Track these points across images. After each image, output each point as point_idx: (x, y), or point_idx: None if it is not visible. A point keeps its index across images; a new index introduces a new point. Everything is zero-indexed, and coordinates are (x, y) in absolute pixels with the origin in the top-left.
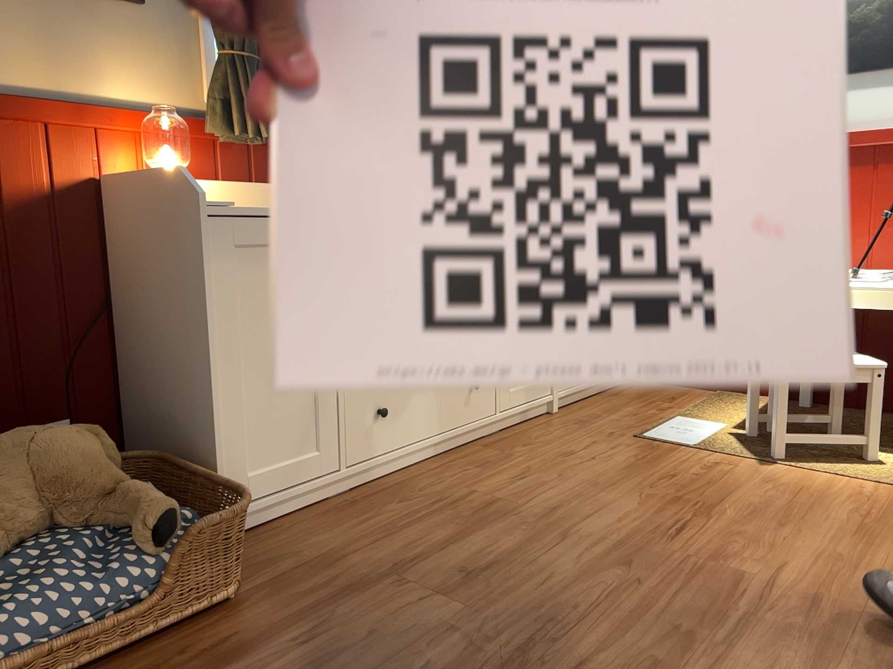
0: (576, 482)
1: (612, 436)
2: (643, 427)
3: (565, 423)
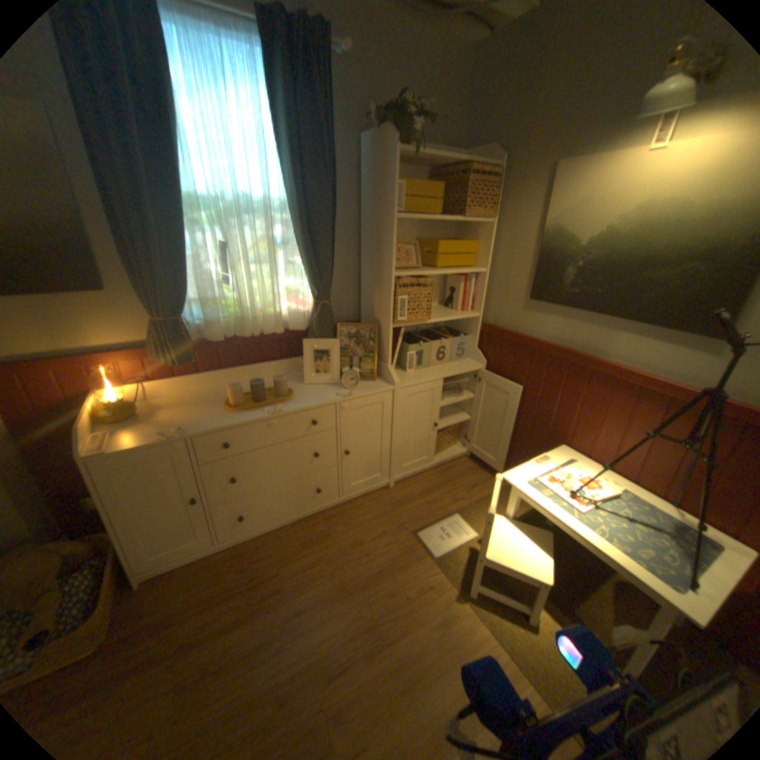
0: (335, 583)
1: (399, 528)
2: (425, 523)
3: (387, 502)
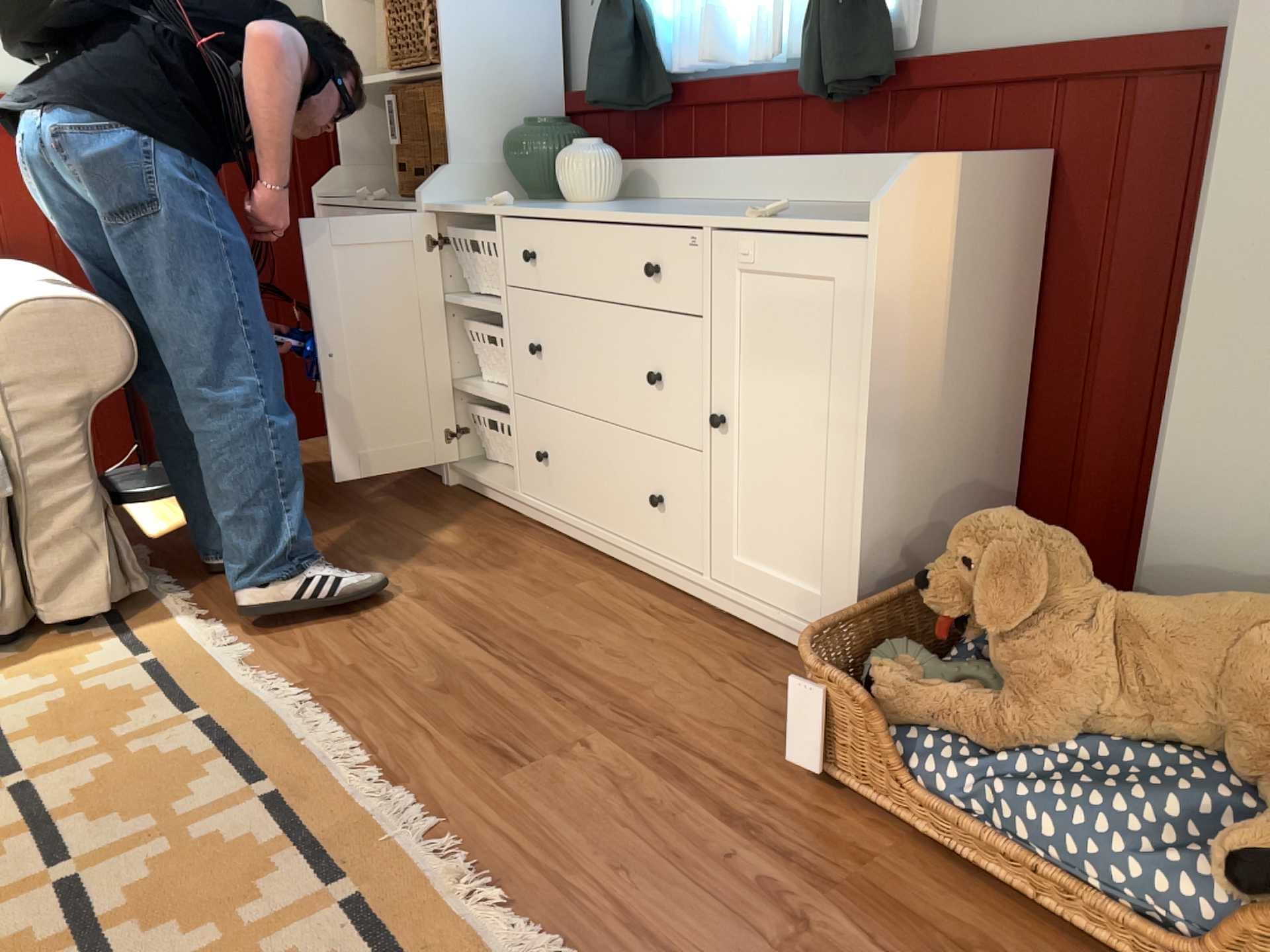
0: None
1: None
2: None
3: None
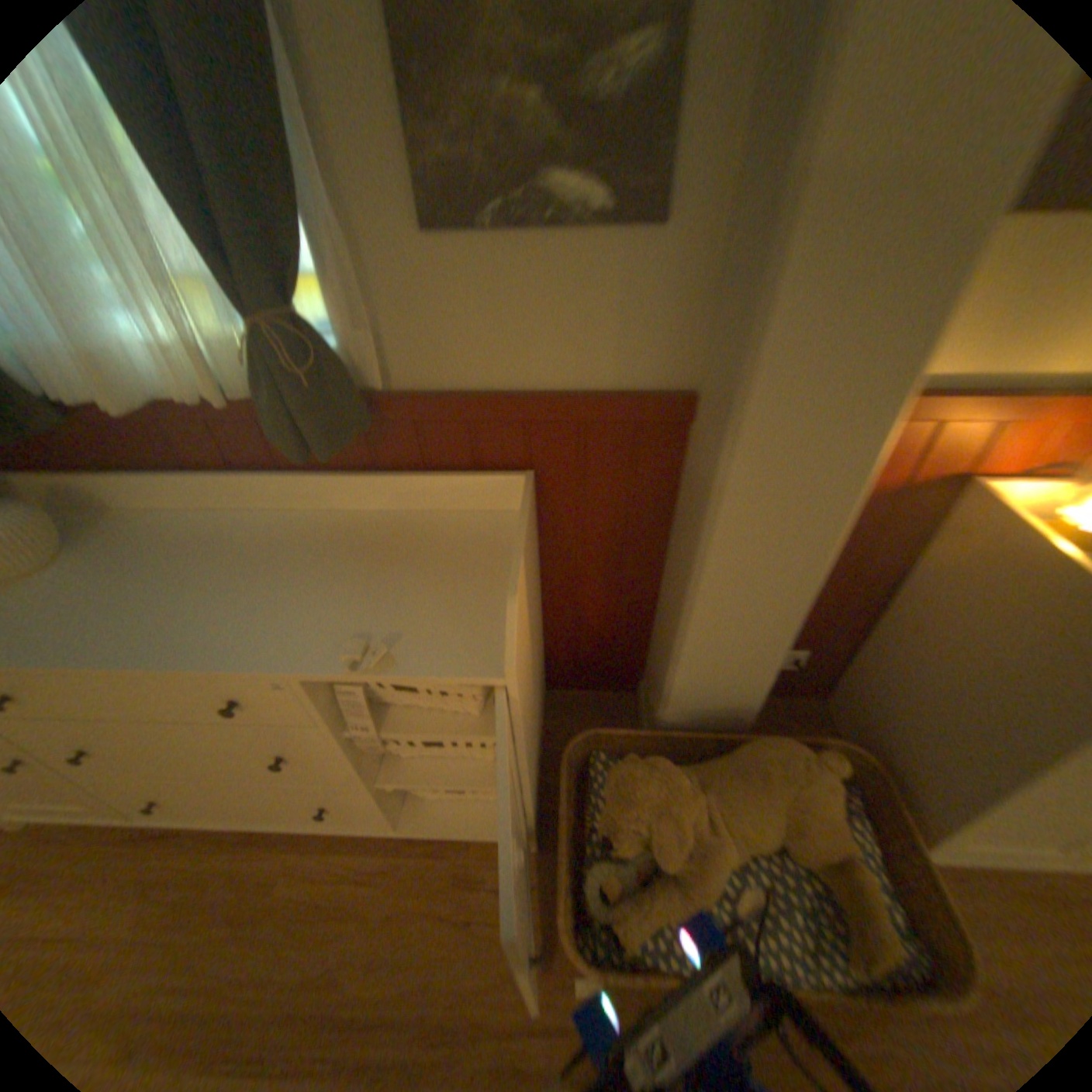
0: None
1: None
2: None
3: None
